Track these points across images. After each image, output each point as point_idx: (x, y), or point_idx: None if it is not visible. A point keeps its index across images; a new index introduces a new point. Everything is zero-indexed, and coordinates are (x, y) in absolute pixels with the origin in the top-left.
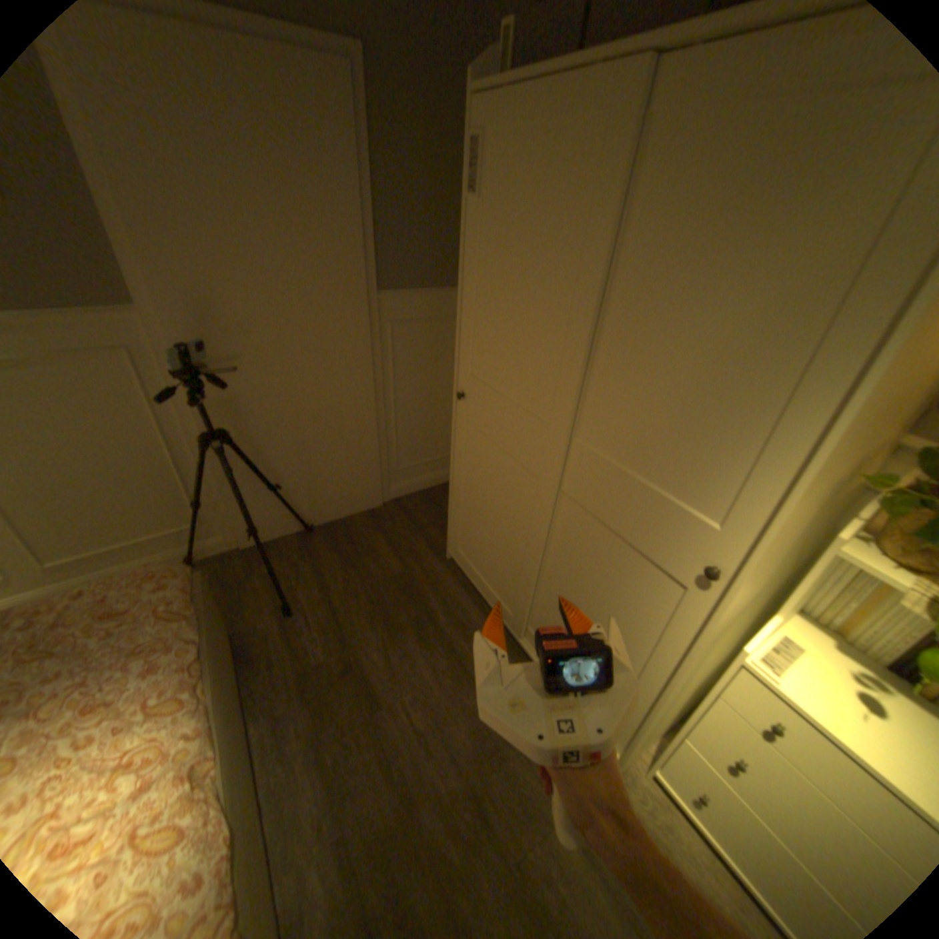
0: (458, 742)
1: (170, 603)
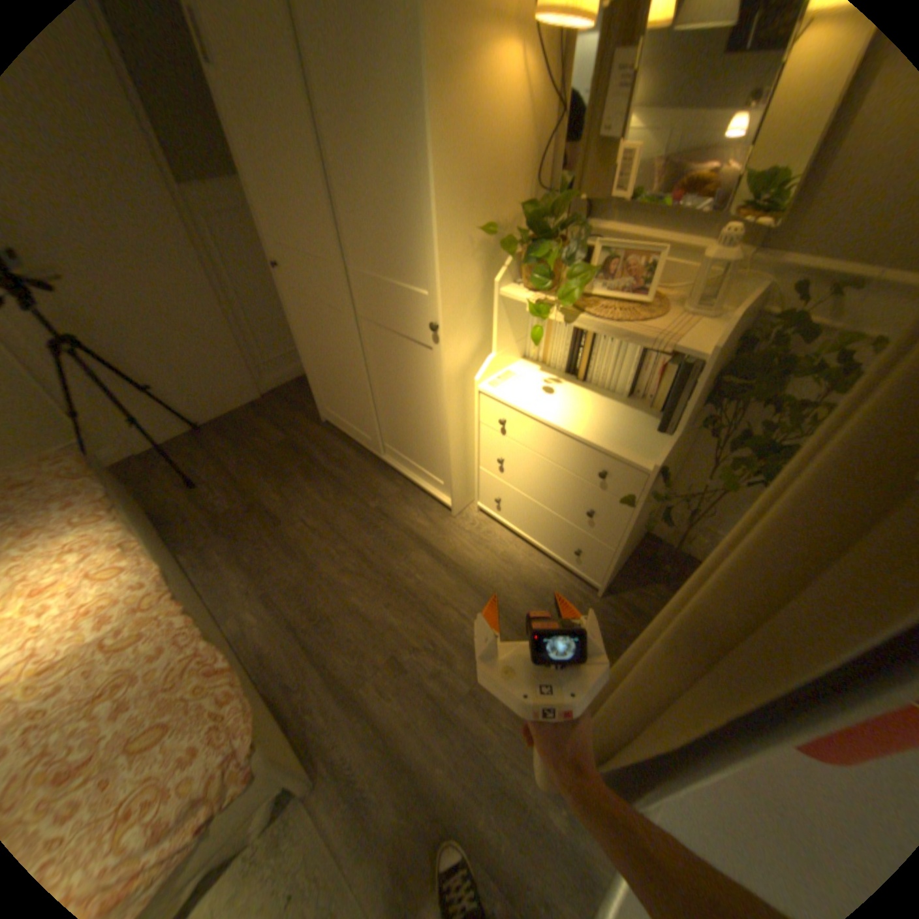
0: (343, 526)
1: (69, 470)
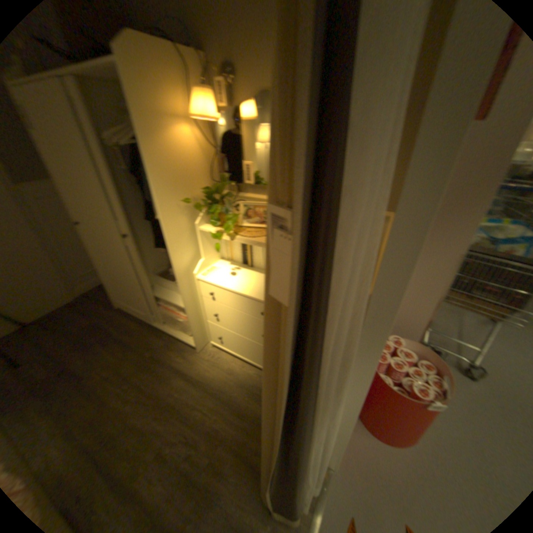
0: (125, 373)
1: None
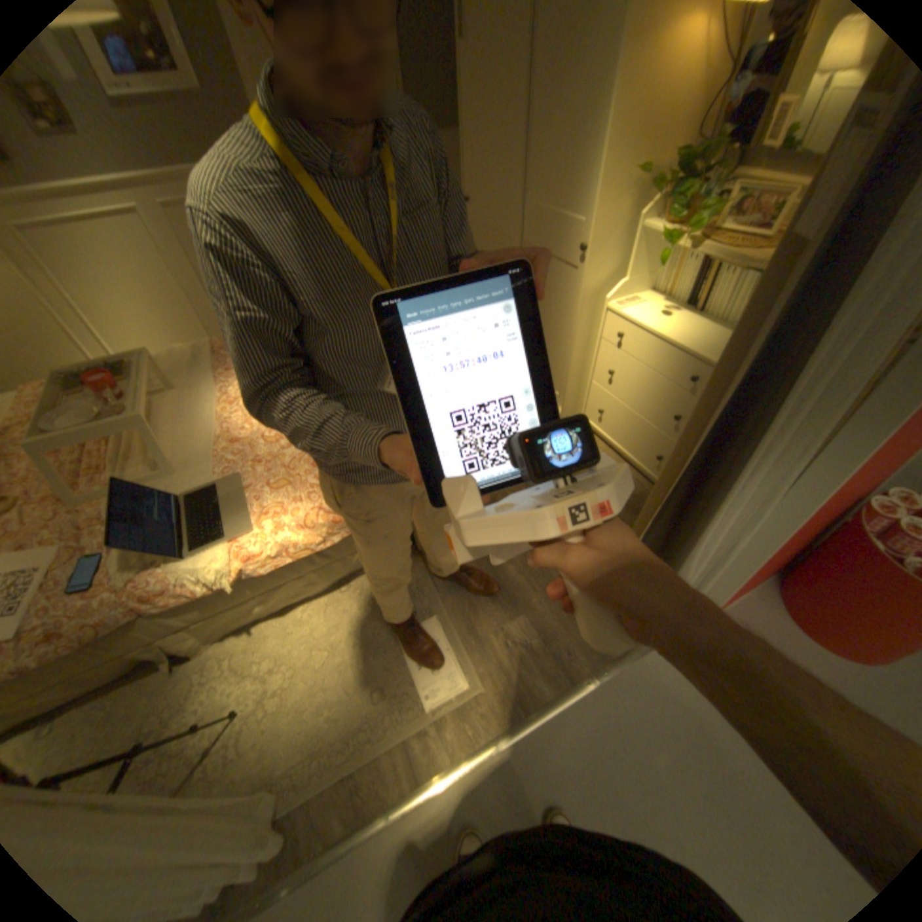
0: None
1: None
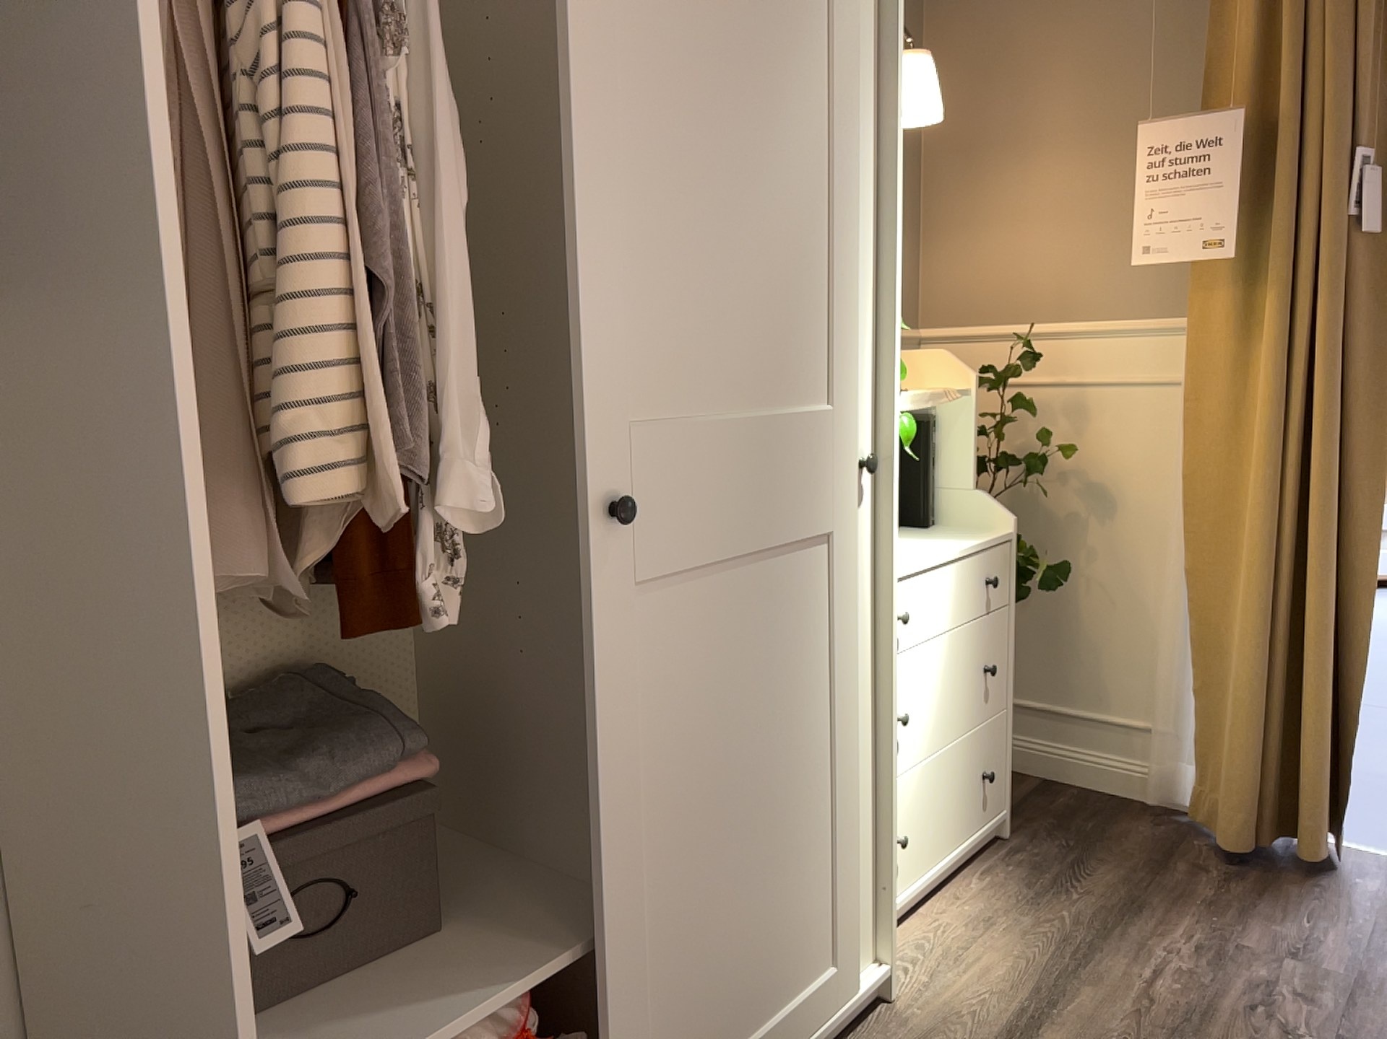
0: None
1: None
